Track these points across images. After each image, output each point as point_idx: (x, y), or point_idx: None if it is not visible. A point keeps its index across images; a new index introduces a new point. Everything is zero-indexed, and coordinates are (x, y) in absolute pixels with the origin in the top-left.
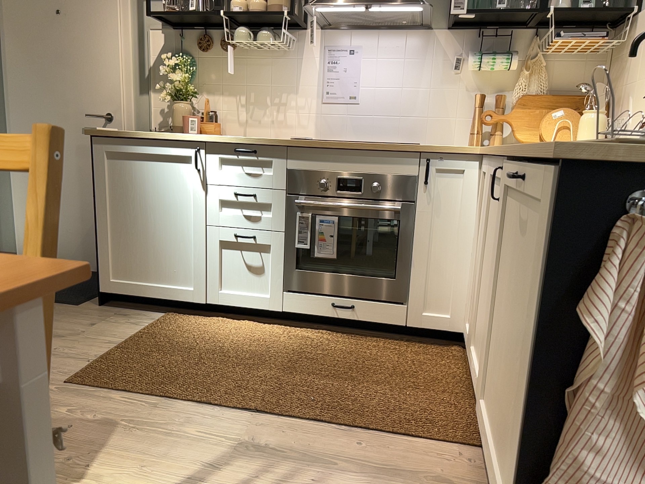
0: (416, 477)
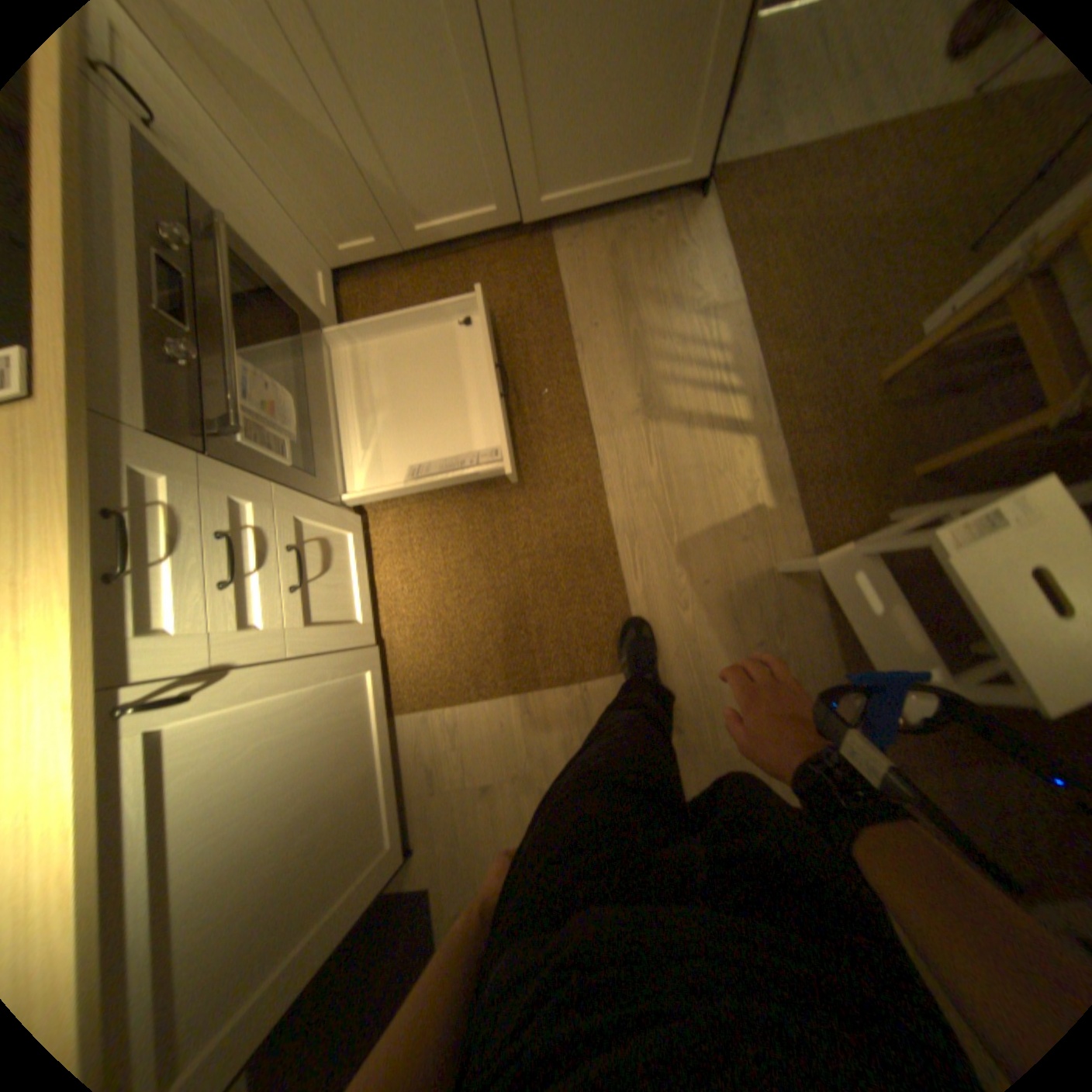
0: (617, 269)
